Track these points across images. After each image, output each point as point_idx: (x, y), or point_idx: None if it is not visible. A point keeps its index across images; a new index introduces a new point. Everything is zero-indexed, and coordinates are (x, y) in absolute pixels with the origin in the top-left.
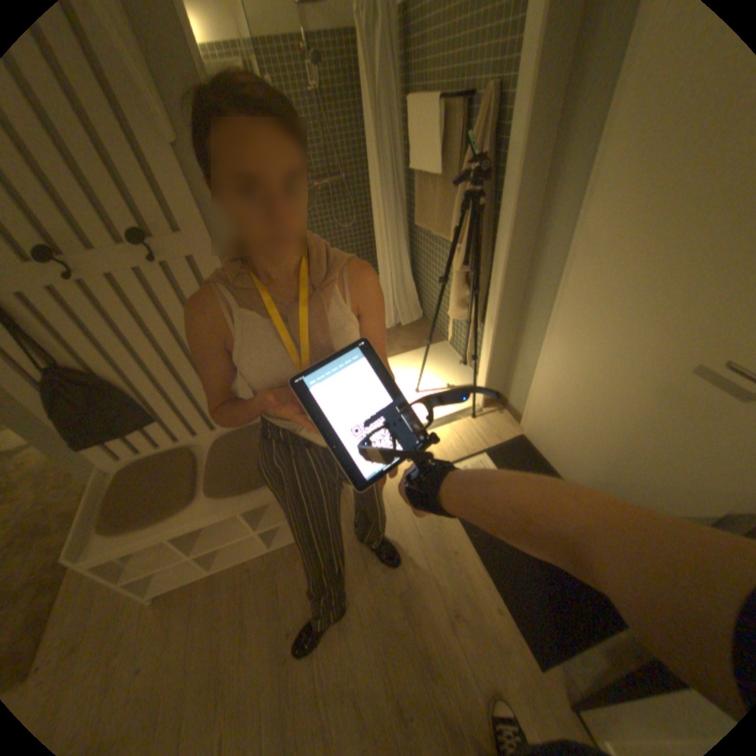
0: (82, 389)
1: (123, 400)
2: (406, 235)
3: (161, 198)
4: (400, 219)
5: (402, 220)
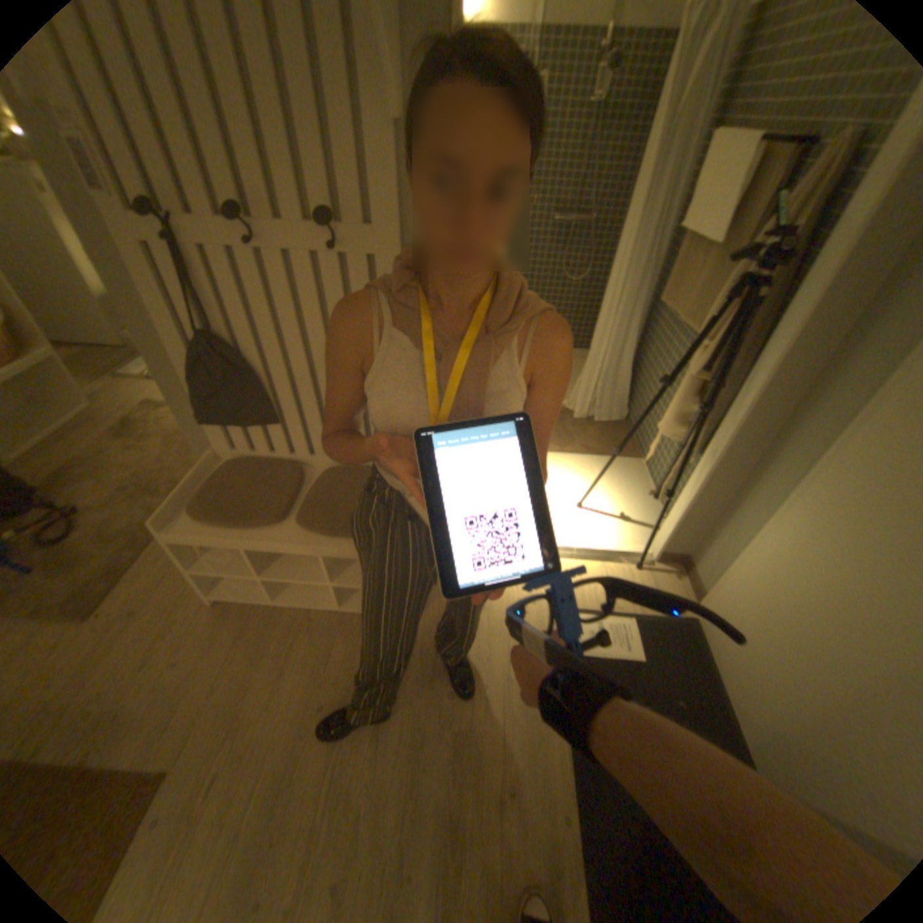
0: (228, 363)
1: (261, 389)
2: (646, 311)
3: (370, 183)
4: (646, 288)
5: (648, 290)
